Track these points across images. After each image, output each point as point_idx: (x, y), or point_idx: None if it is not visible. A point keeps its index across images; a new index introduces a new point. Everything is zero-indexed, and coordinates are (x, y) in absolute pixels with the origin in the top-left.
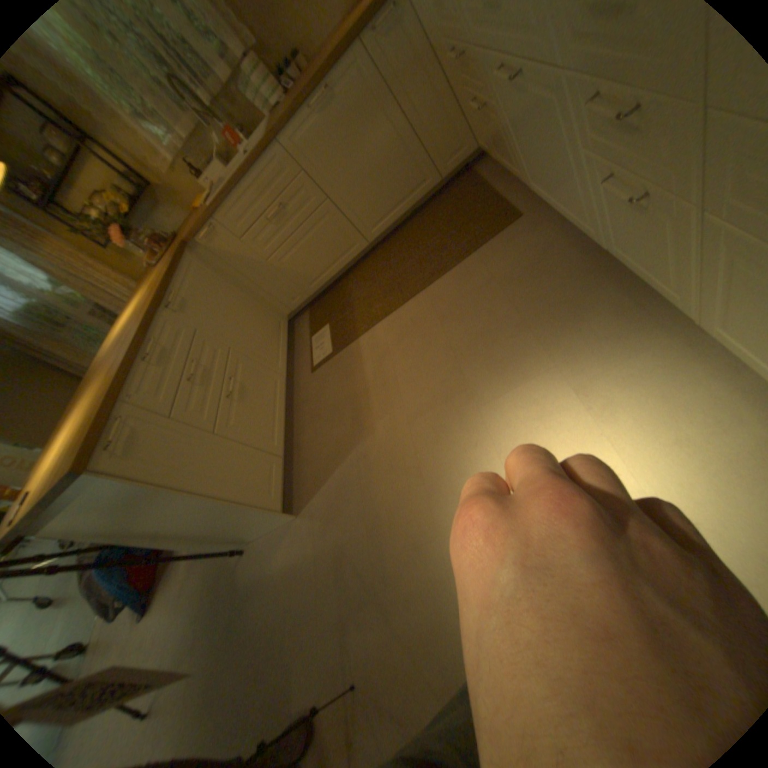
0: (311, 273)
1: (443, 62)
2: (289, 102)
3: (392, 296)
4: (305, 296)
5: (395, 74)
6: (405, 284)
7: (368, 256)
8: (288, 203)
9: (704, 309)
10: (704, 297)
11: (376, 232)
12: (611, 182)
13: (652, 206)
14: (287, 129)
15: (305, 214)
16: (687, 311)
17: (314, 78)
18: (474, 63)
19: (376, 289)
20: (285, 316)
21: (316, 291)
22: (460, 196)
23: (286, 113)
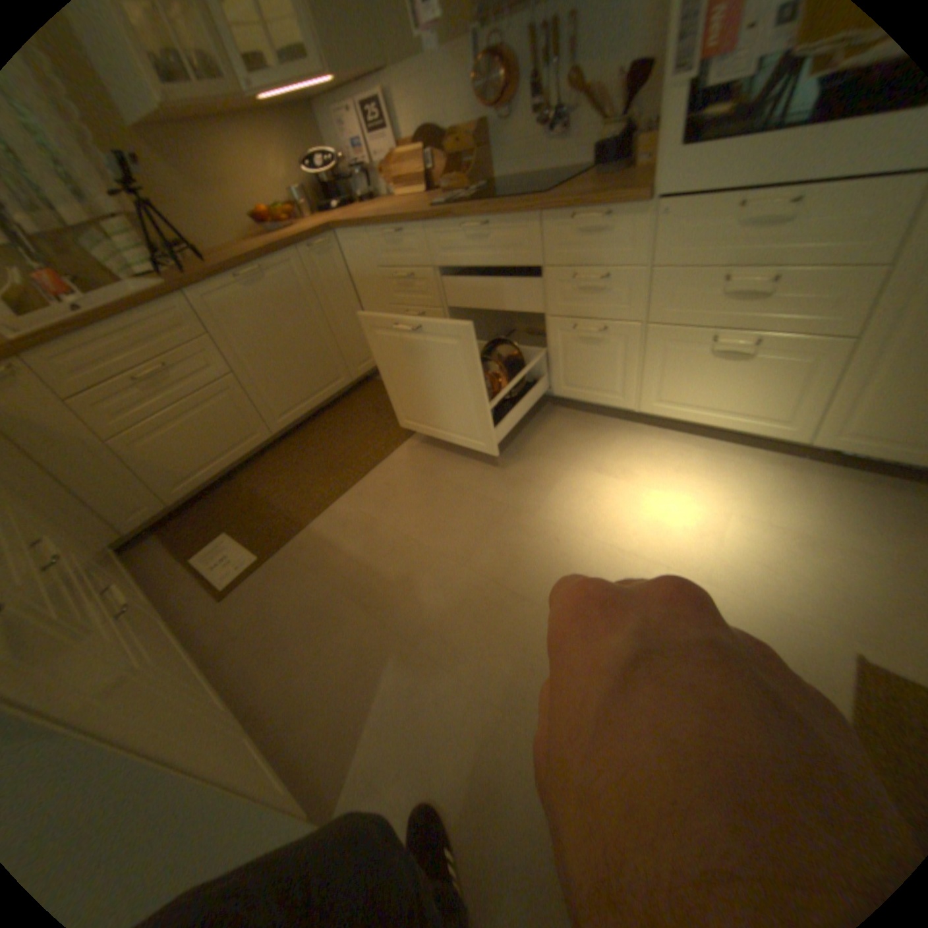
0: (179, 468)
1: (362, 289)
2: (203, 265)
3: (338, 474)
4: (156, 506)
5: (320, 284)
6: (349, 461)
7: (261, 454)
8: (172, 366)
9: (641, 396)
10: (641, 385)
11: (281, 423)
12: (569, 333)
13: (605, 337)
14: (199, 286)
15: (193, 384)
16: (625, 408)
17: (246, 255)
18: (422, 281)
19: (302, 476)
20: (102, 545)
21: (178, 498)
22: (373, 395)
23: (204, 271)
